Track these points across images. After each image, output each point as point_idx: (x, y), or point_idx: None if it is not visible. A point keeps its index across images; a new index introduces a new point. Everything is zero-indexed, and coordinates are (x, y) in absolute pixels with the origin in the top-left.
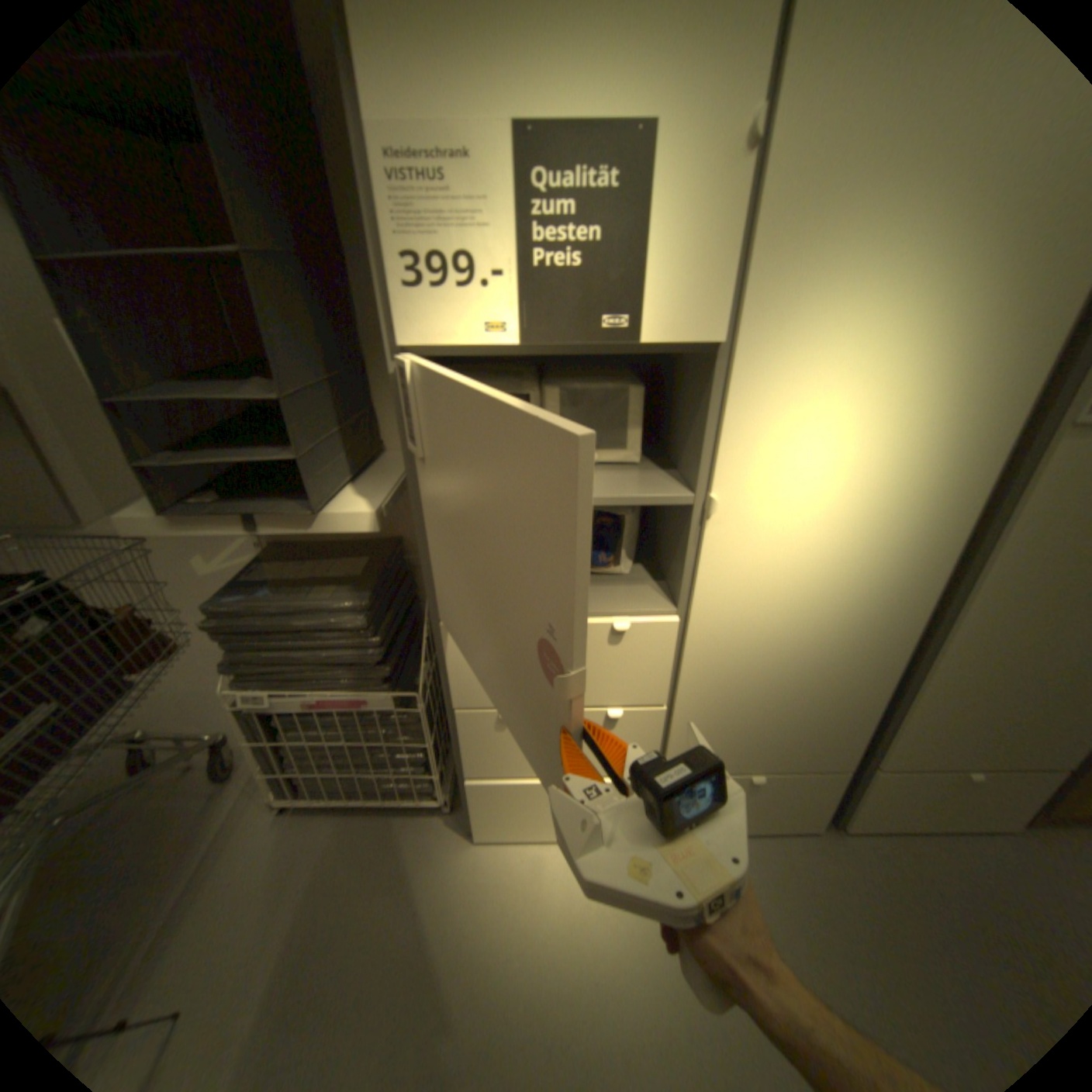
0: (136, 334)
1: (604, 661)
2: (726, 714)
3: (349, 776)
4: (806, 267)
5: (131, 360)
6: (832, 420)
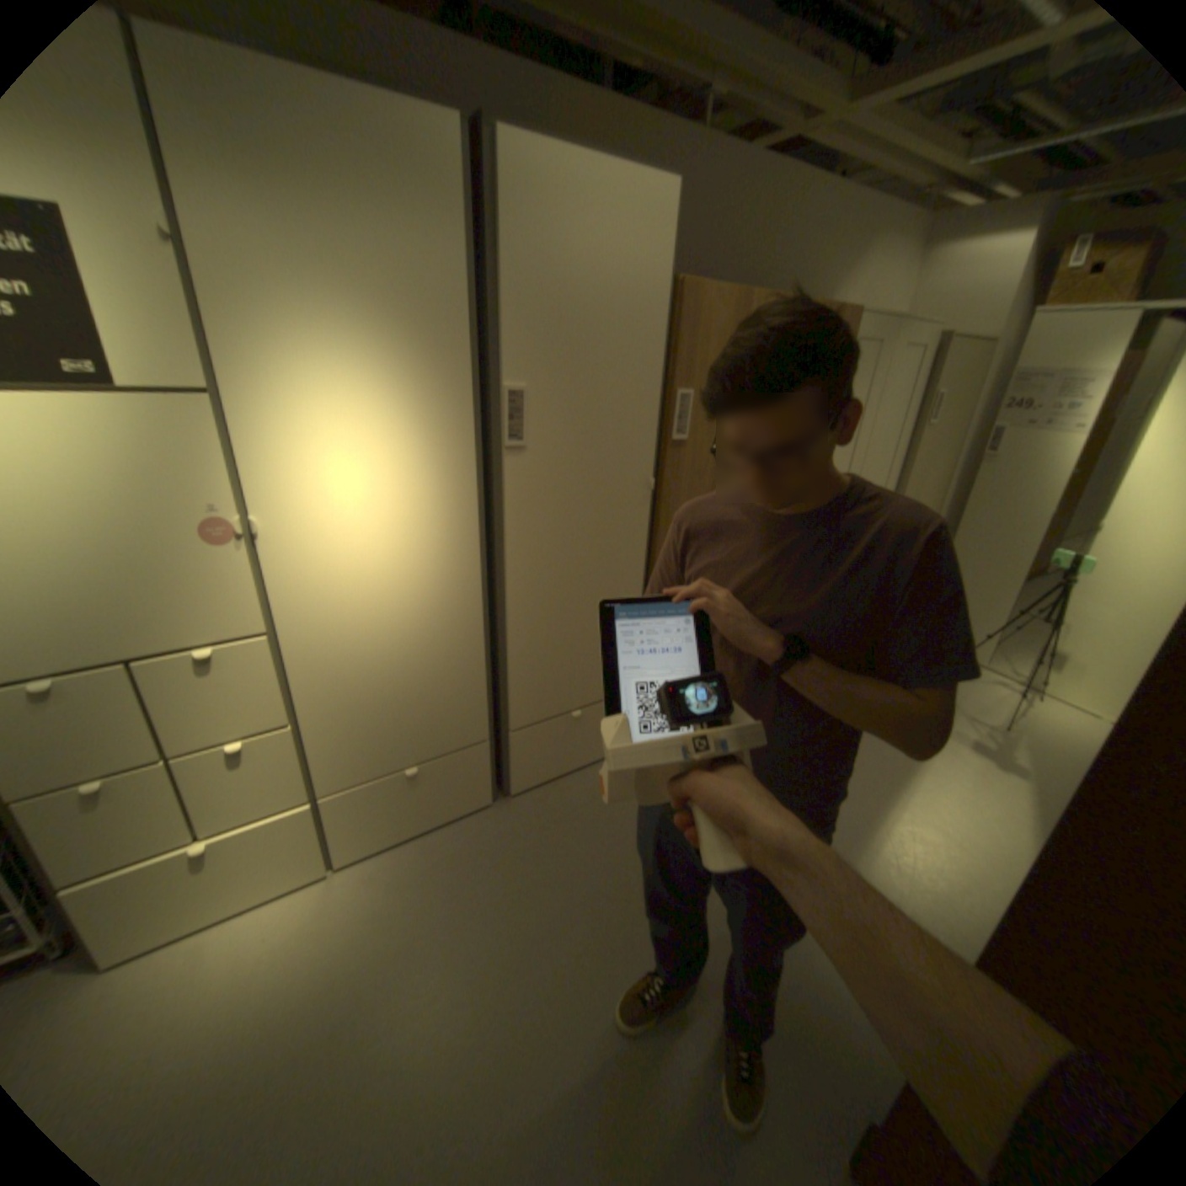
0: None
1: (198, 696)
2: (353, 718)
3: None
4: (257, 334)
5: None
6: (333, 450)
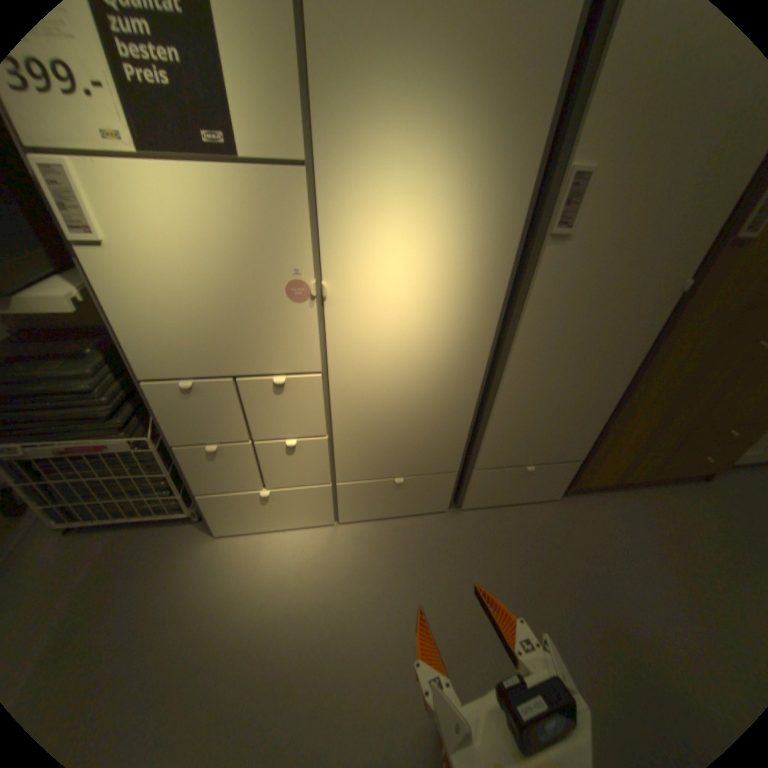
0: None
1: (274, 407)
2: (368, 439)
3: (111, 502)
4: (351, 103)
5: None
6: (395, 227)
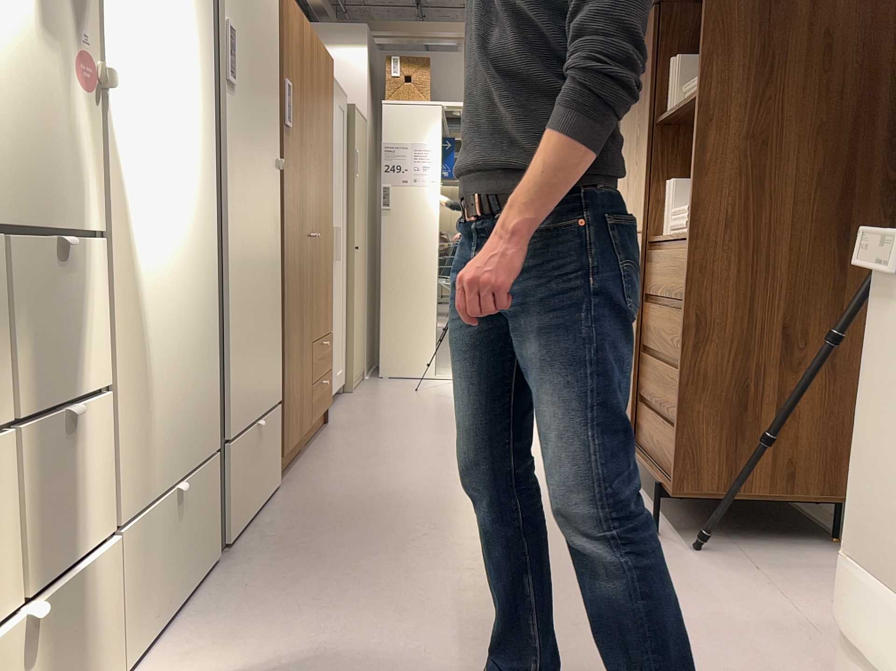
0: None
1: (43, 314)
2: (143, 391)
3: None
4: None
5: None
6: (147, 19)
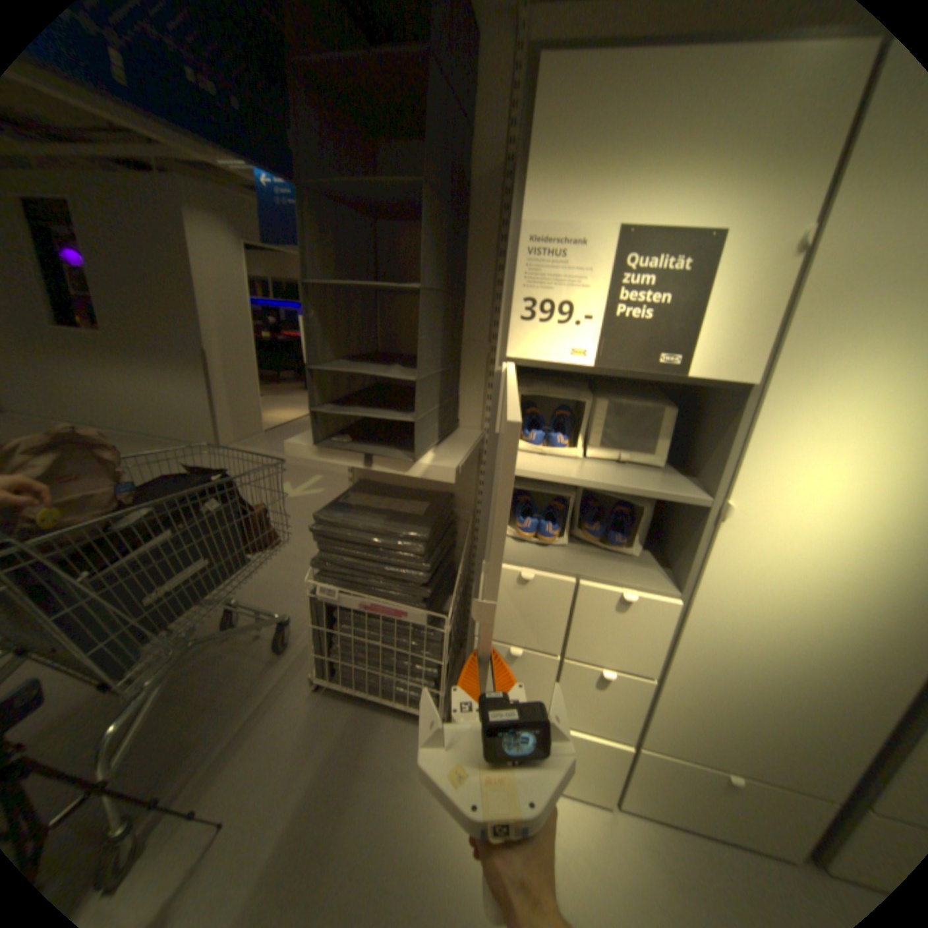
0: (333, 330)
1: (608, 626)
2: (713, 704)
3: (376, 674)
4: (837, 337)
5: (326, 345)
6: (850, 458)
